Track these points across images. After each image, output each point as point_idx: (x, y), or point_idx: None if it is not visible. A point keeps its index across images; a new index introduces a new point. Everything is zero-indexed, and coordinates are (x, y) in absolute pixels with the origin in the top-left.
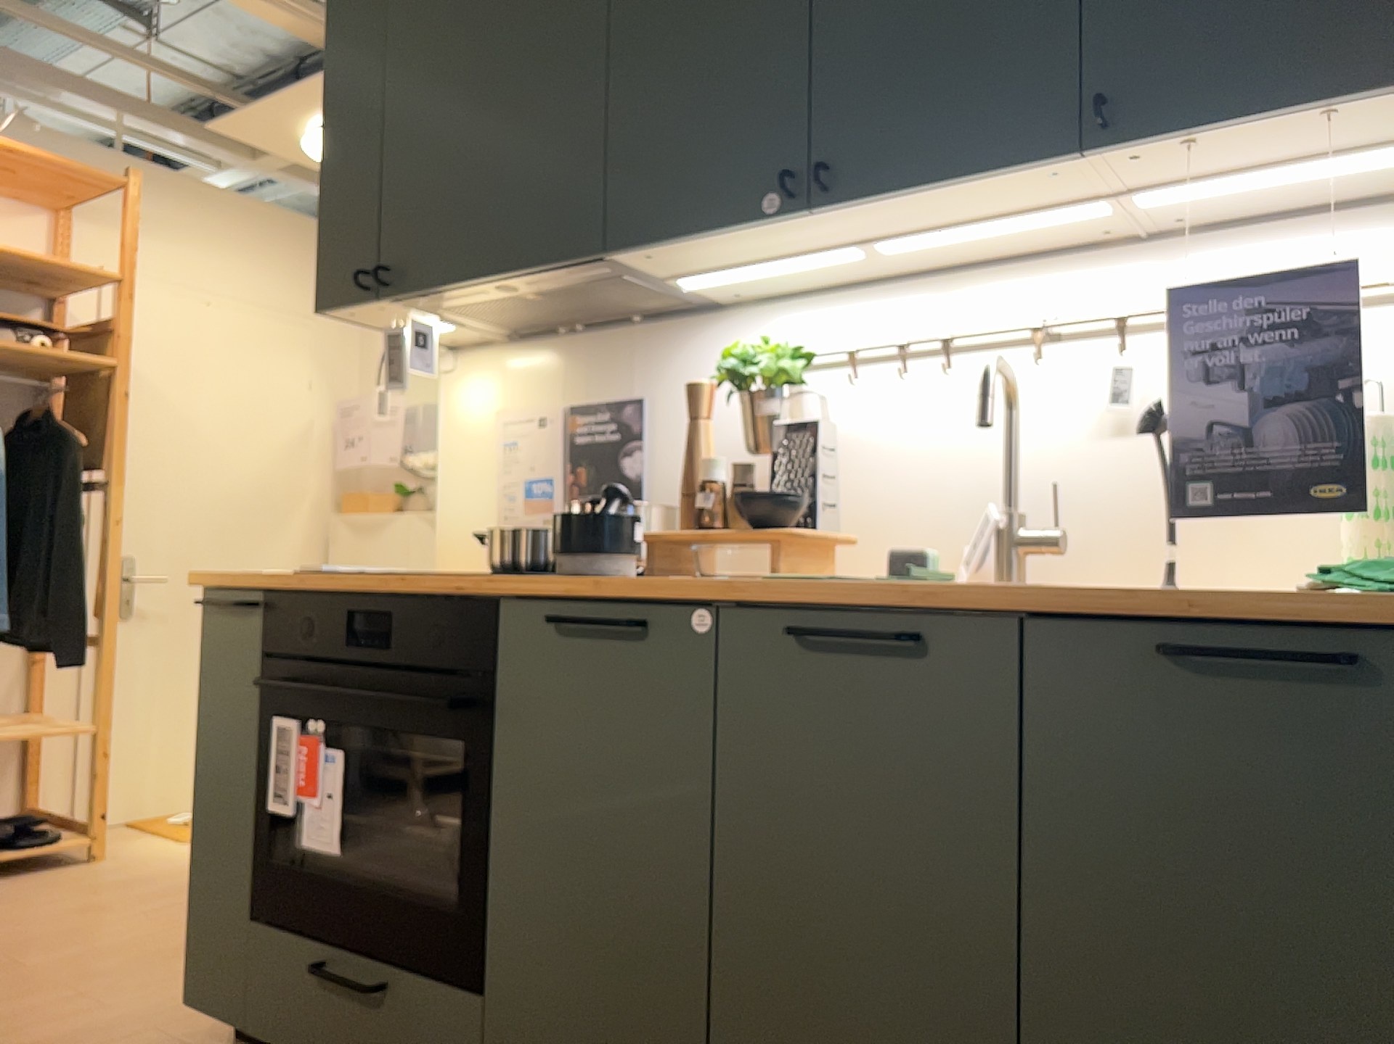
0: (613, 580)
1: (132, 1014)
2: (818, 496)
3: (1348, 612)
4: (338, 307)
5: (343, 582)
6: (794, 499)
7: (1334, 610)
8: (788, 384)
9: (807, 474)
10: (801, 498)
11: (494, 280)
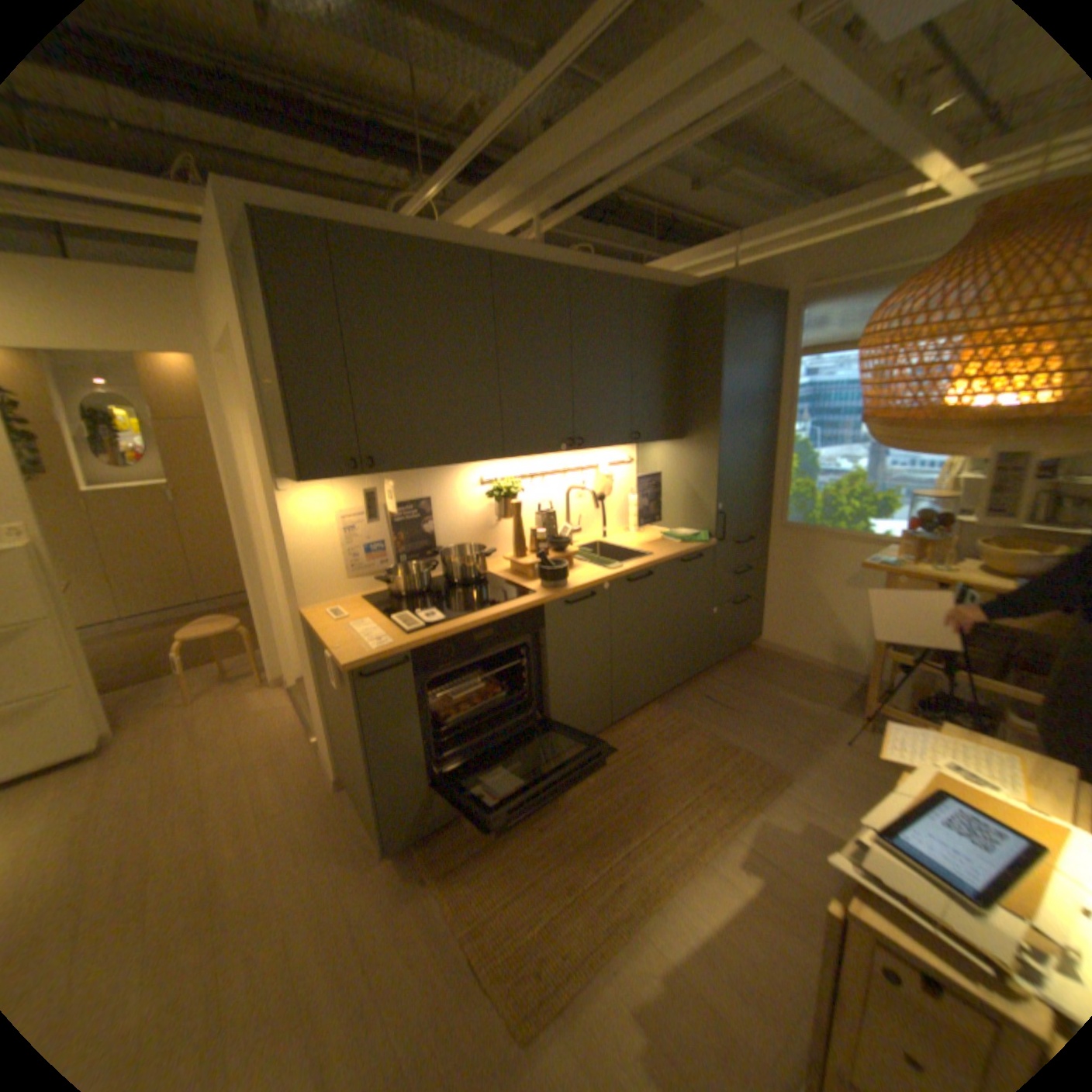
0: (567, 583)
1: (300, 918)
2: (551, 534)
3: (696, 548)
4: (319, 479)
5: (460, 626)
6: (563, 540)
7: (699, 548)
8: (513, 494)
9: (553, 529)
10: (555, 537)
11: (440, 467)
